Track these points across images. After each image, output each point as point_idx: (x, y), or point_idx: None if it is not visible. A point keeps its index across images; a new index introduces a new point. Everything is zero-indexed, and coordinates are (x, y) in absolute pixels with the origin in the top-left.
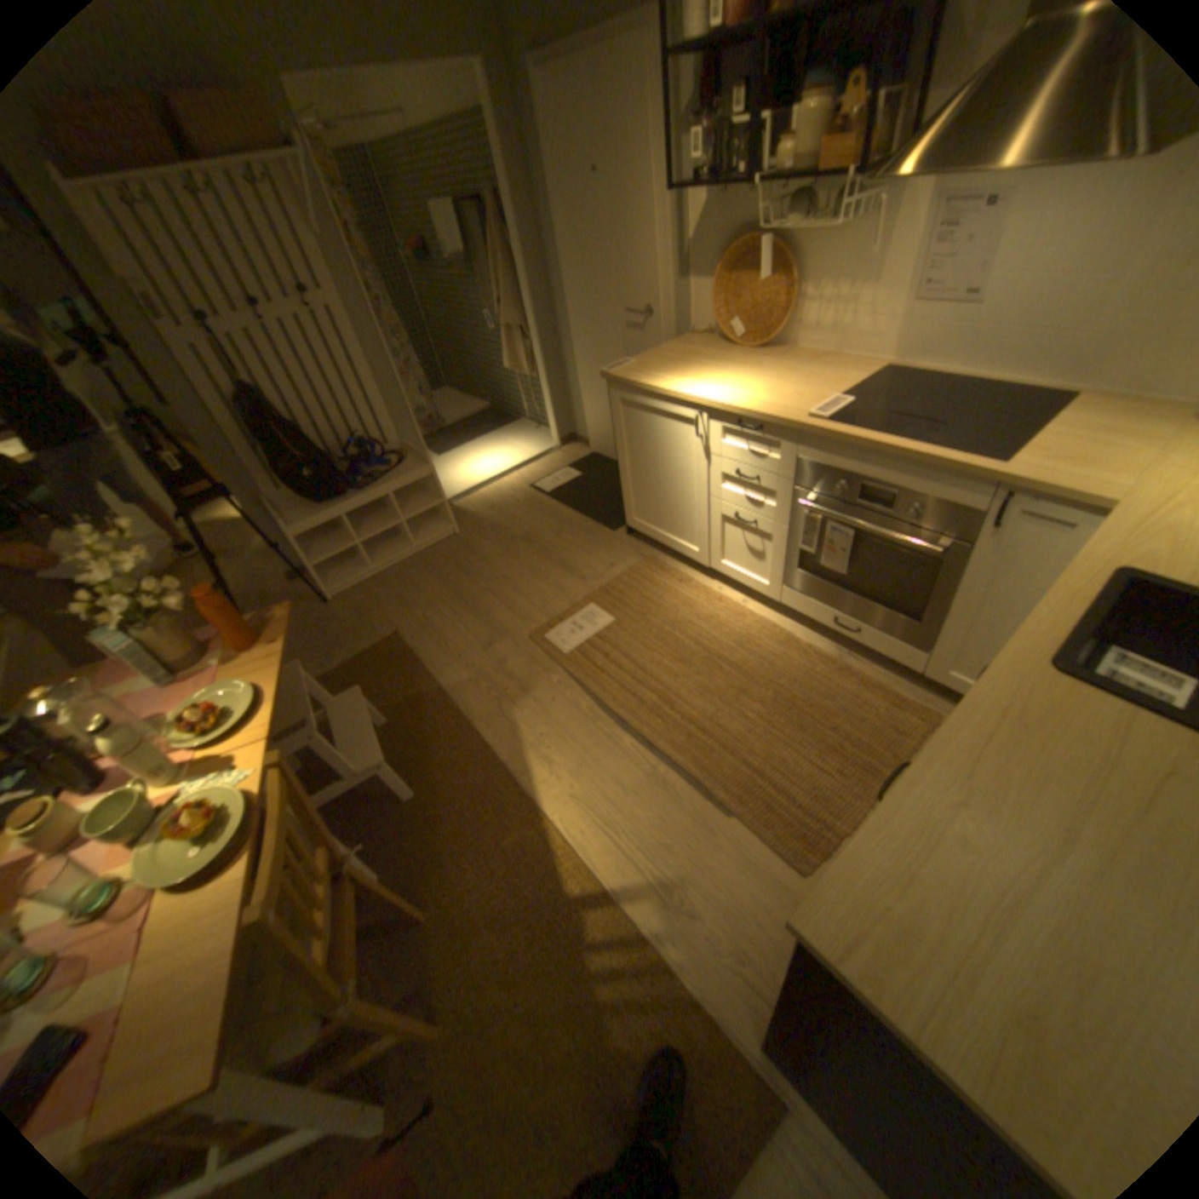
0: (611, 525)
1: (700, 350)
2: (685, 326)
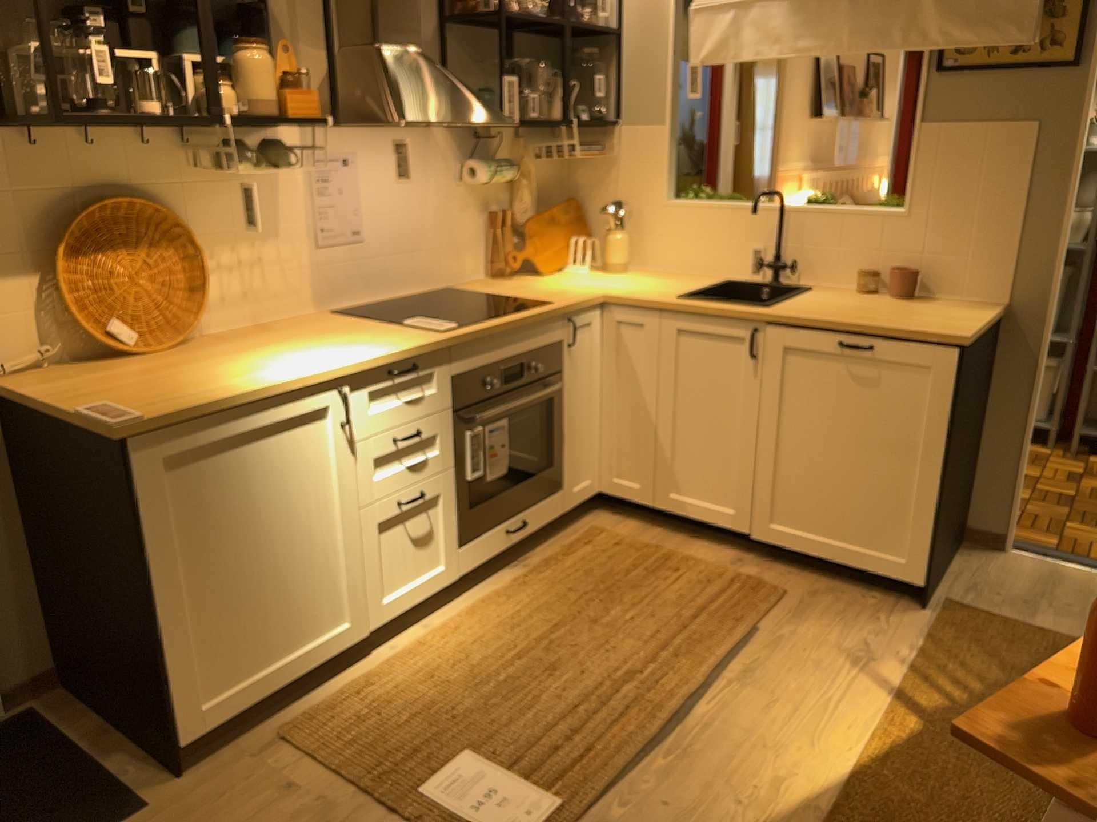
0: (116, 812)
1: (123, 372)
2: None
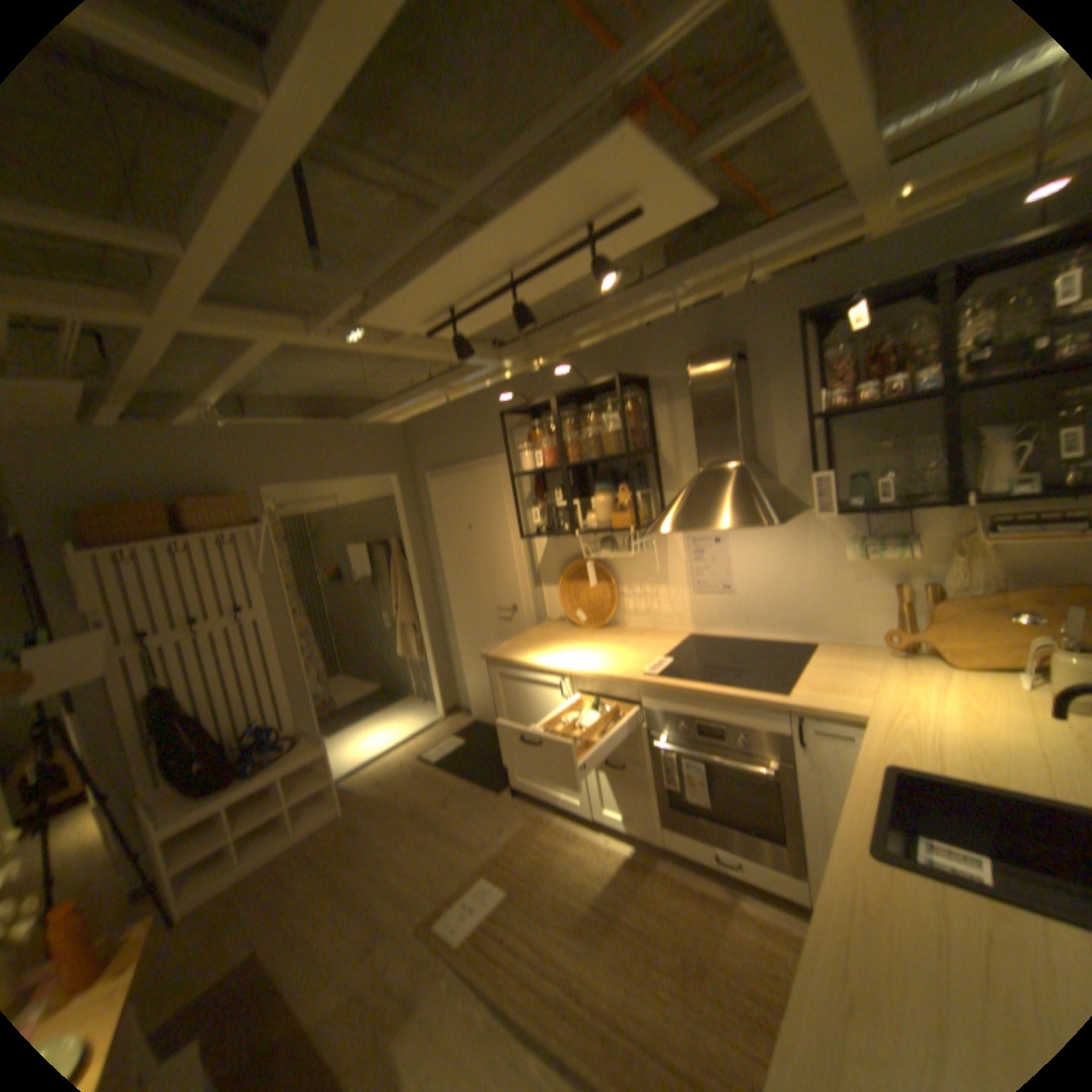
0: (496, 786)
1: (557, 631)
2: (543, 615)
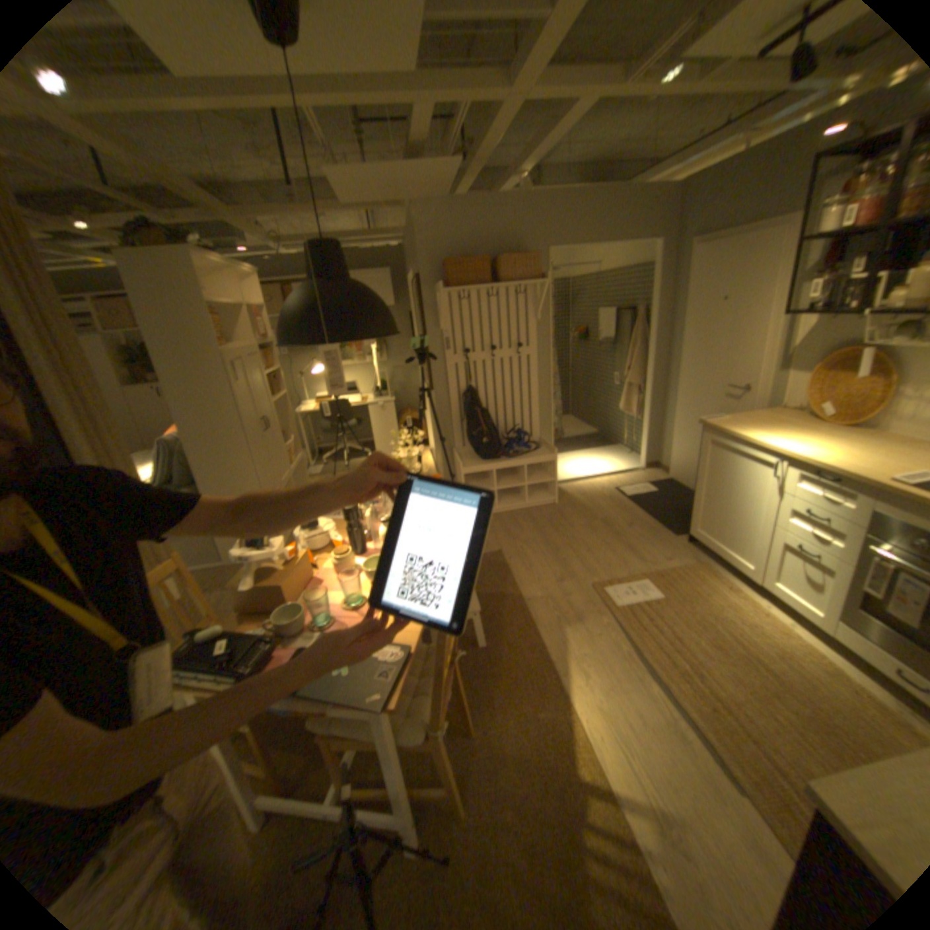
0: (676, 531)
1: (790, 420)
2: (779, 402)
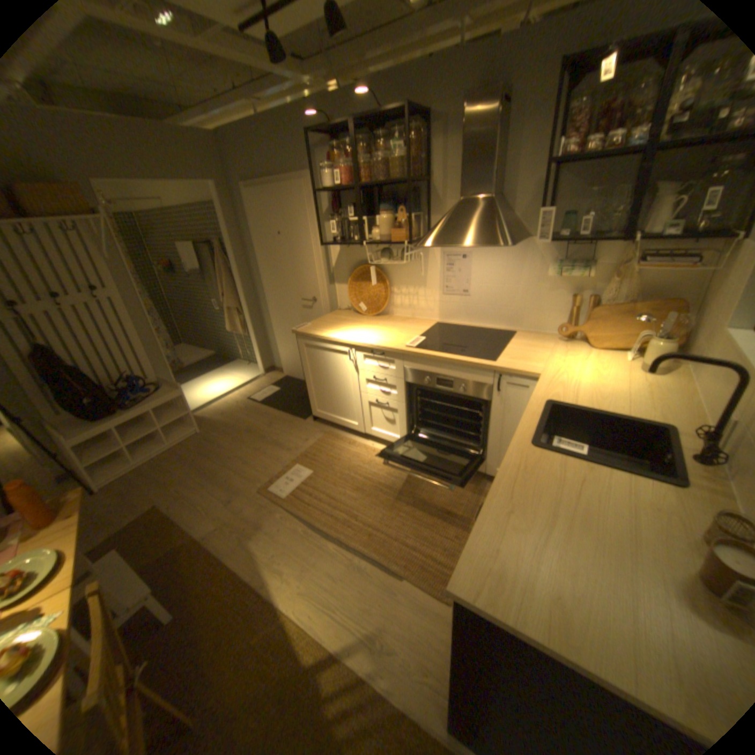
0: (303, 416)
1: (346, 318)
2: (336, 306)
